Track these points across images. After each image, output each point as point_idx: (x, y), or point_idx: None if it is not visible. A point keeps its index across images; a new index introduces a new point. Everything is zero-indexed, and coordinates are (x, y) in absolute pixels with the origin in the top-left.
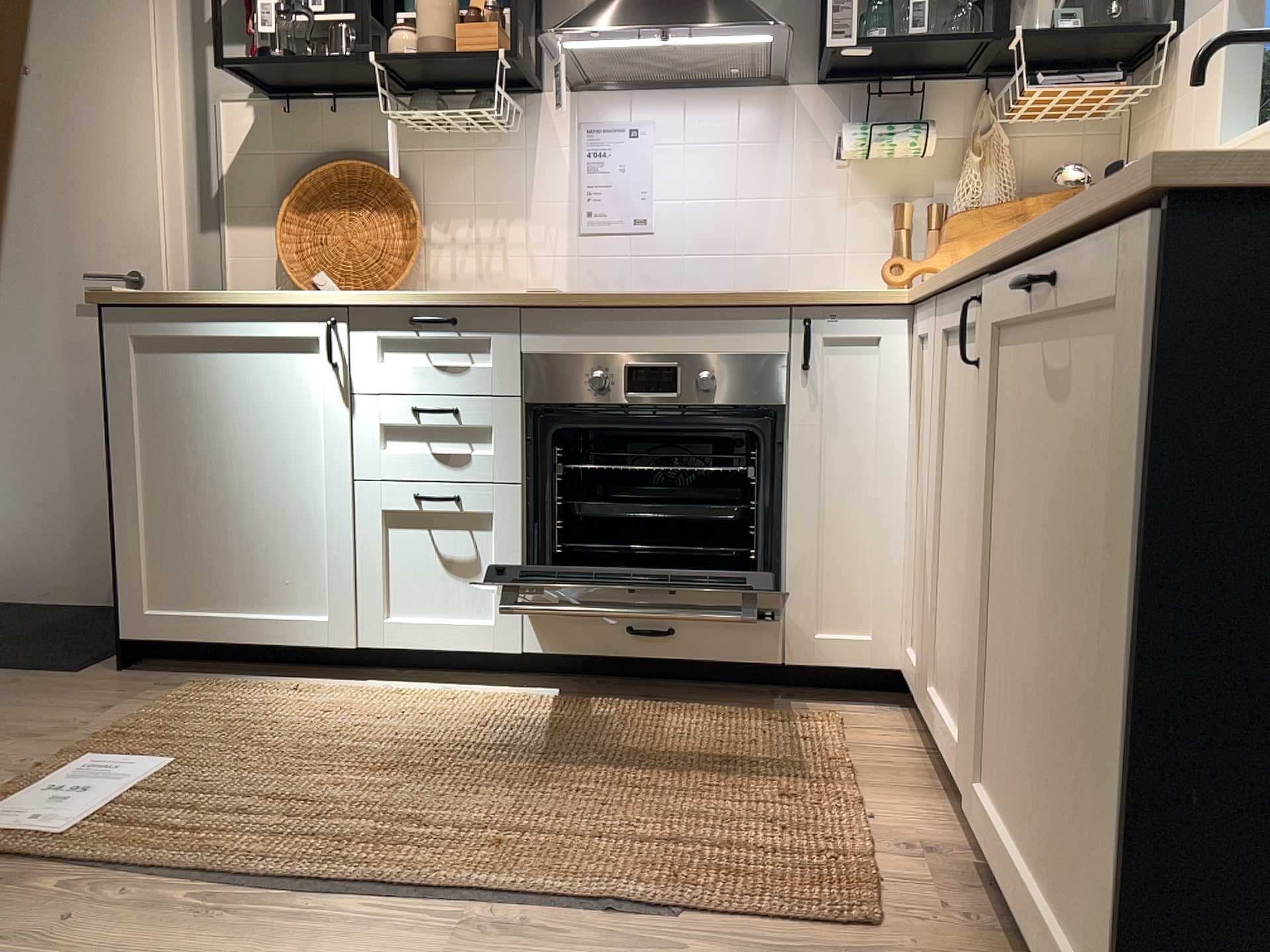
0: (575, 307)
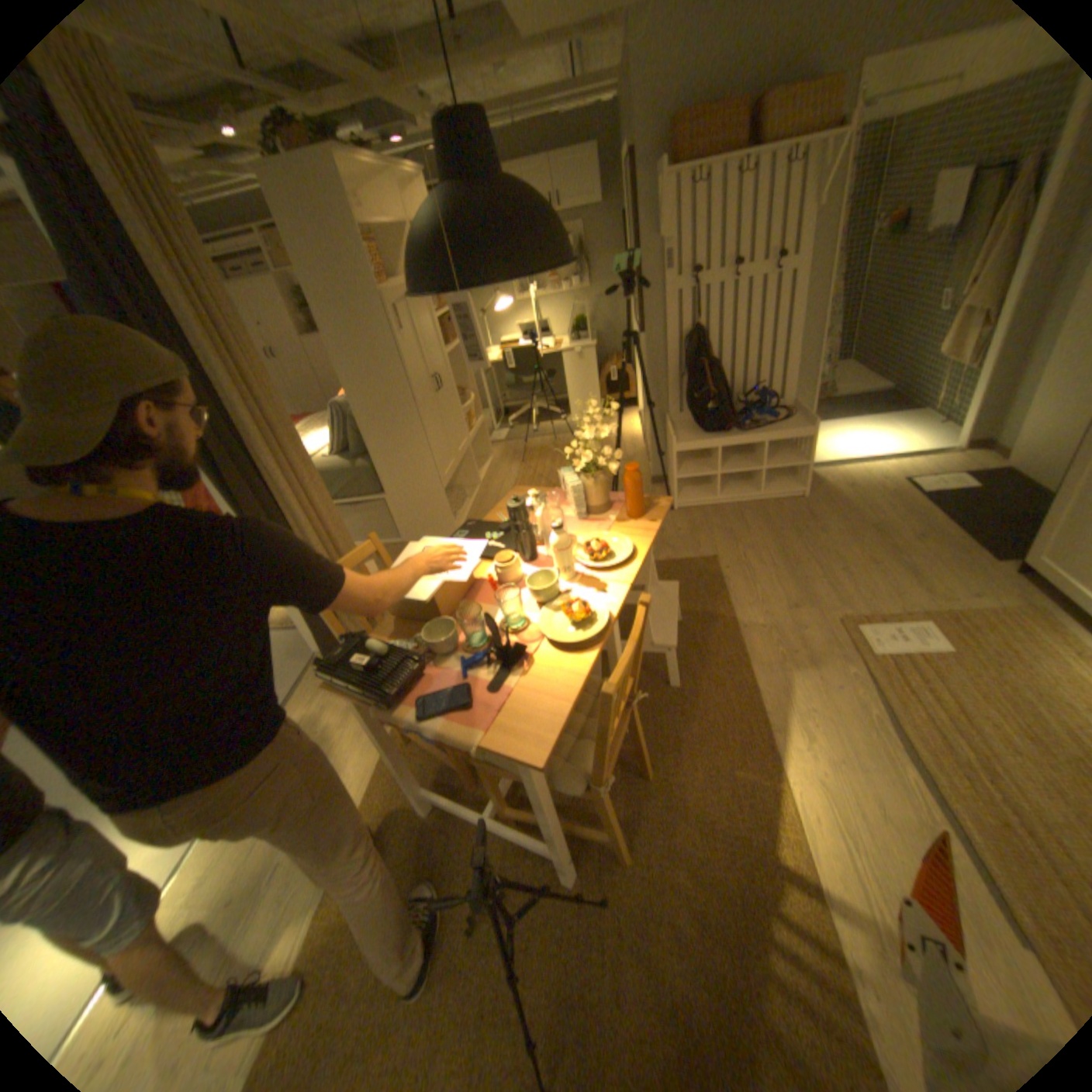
0: None
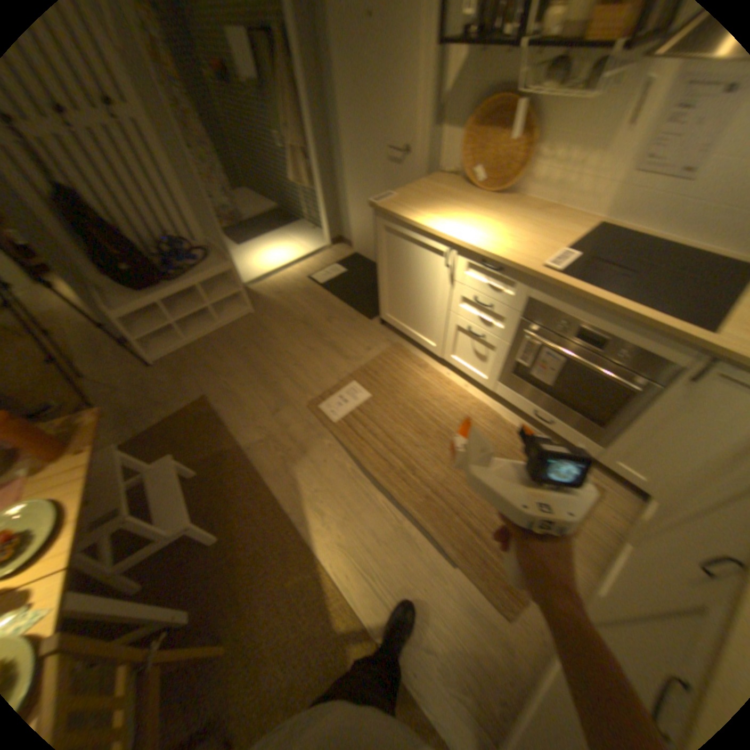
0: (564, 290)
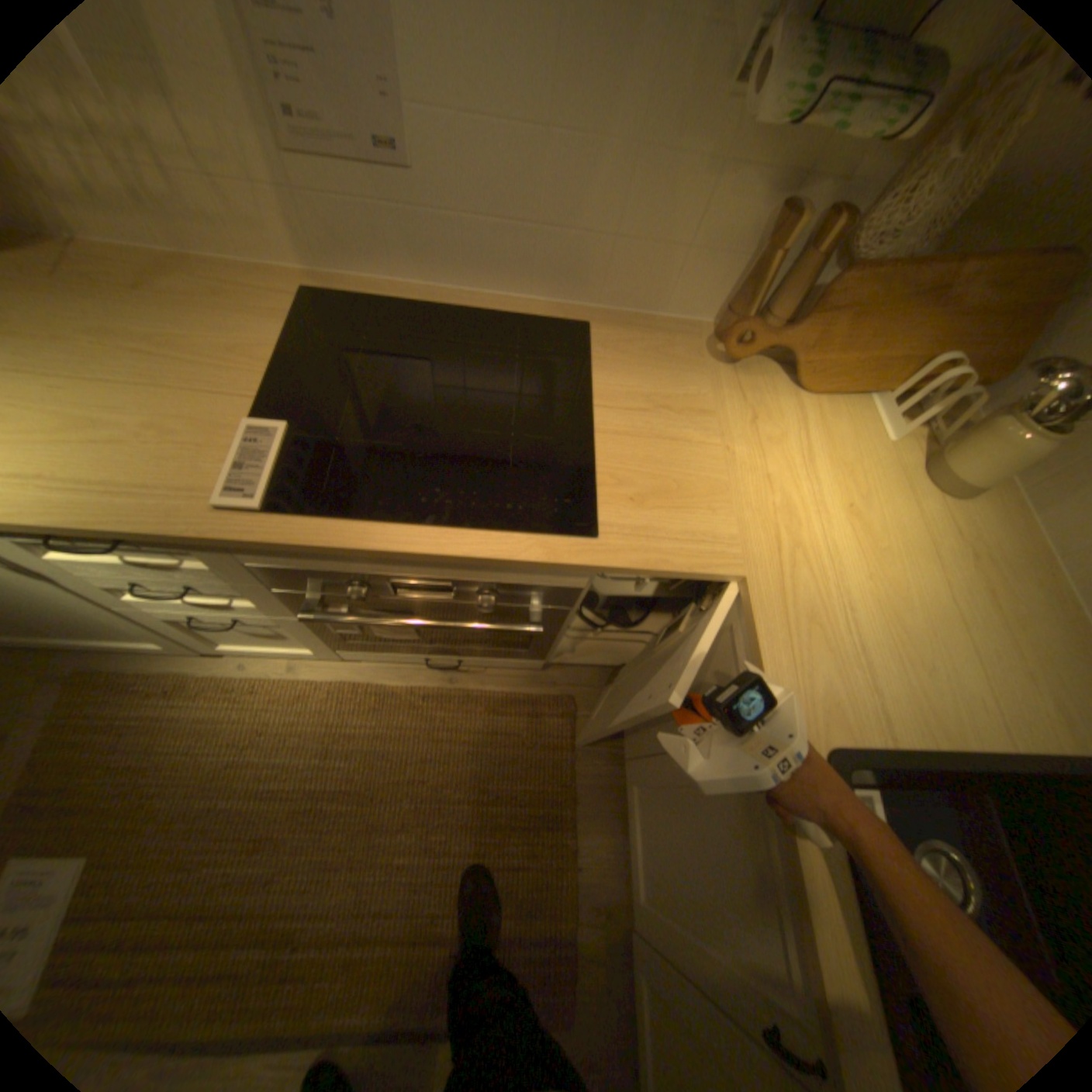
0: (299, 550)
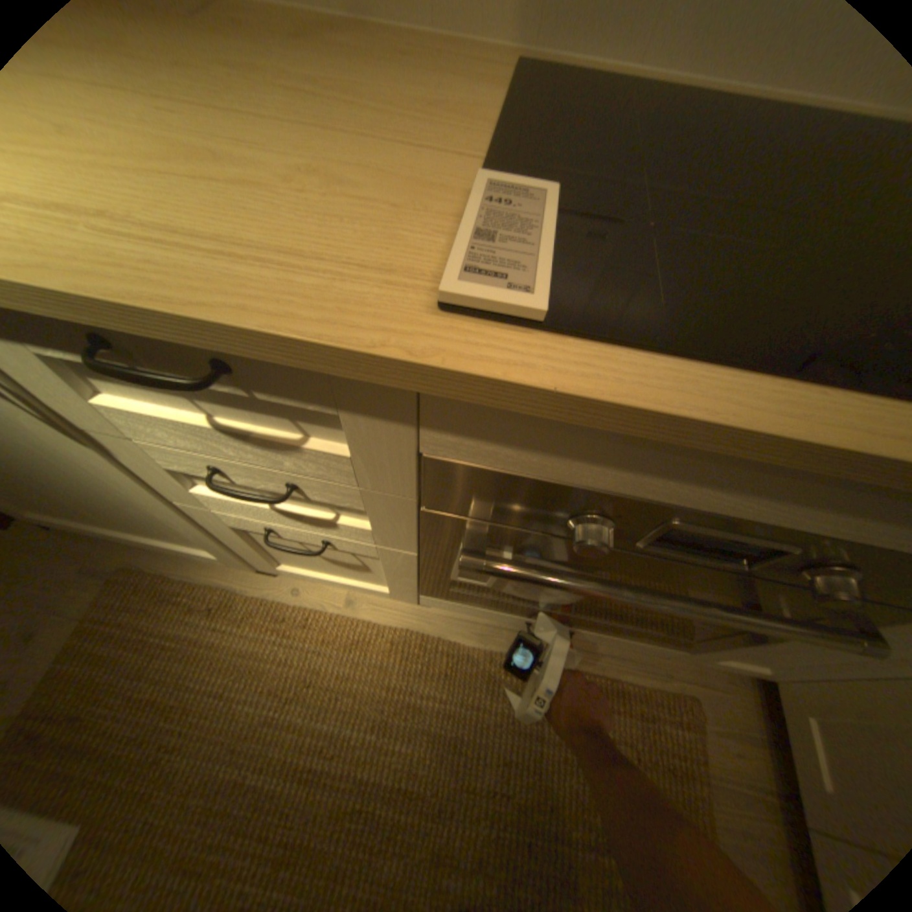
0: (609, 417)
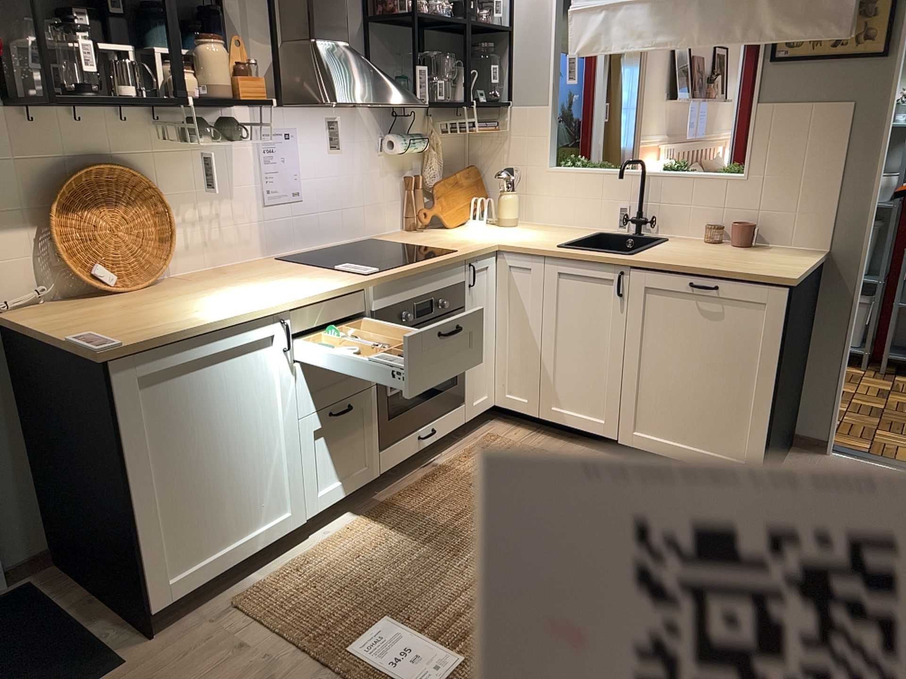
0: (396, 280)
